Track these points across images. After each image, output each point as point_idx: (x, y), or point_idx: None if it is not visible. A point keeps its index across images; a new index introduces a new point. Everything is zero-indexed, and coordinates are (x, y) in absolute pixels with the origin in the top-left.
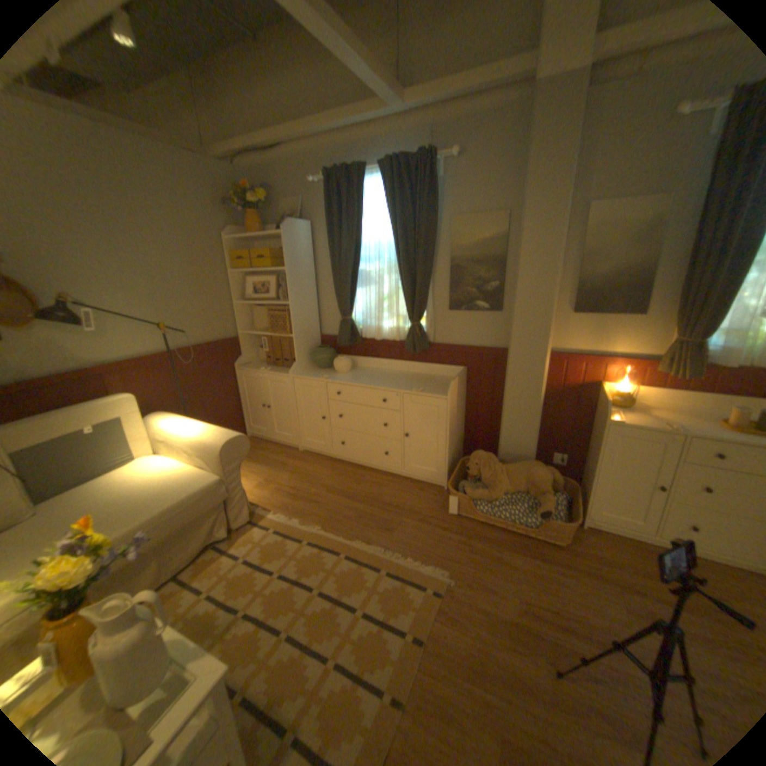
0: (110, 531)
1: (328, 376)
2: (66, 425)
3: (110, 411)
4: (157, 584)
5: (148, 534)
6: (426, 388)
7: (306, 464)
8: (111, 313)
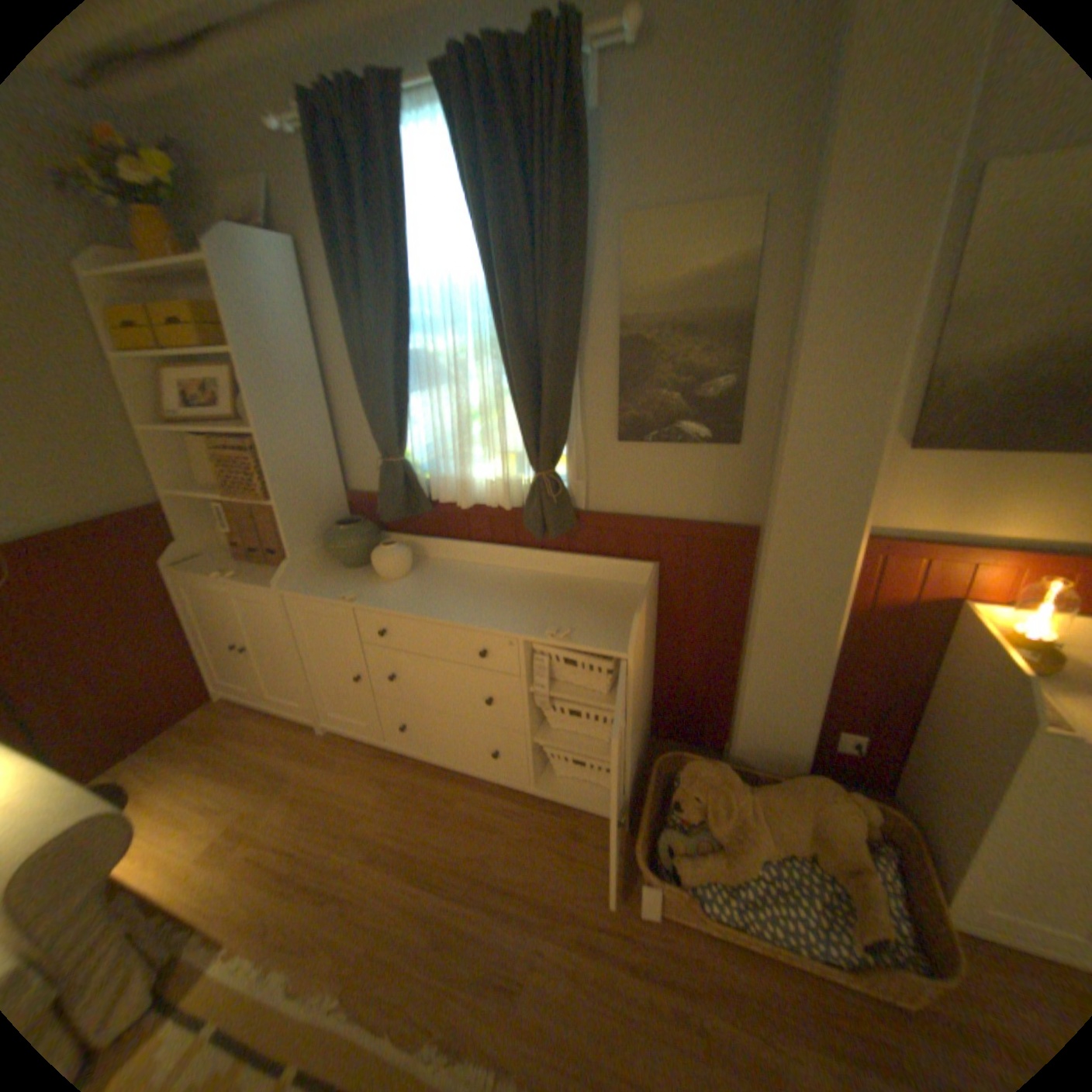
0: None
1: (358, 595)
2: None
3: None
4: None
5: None
6: (577, 626)
7: (328, 776)
8: None
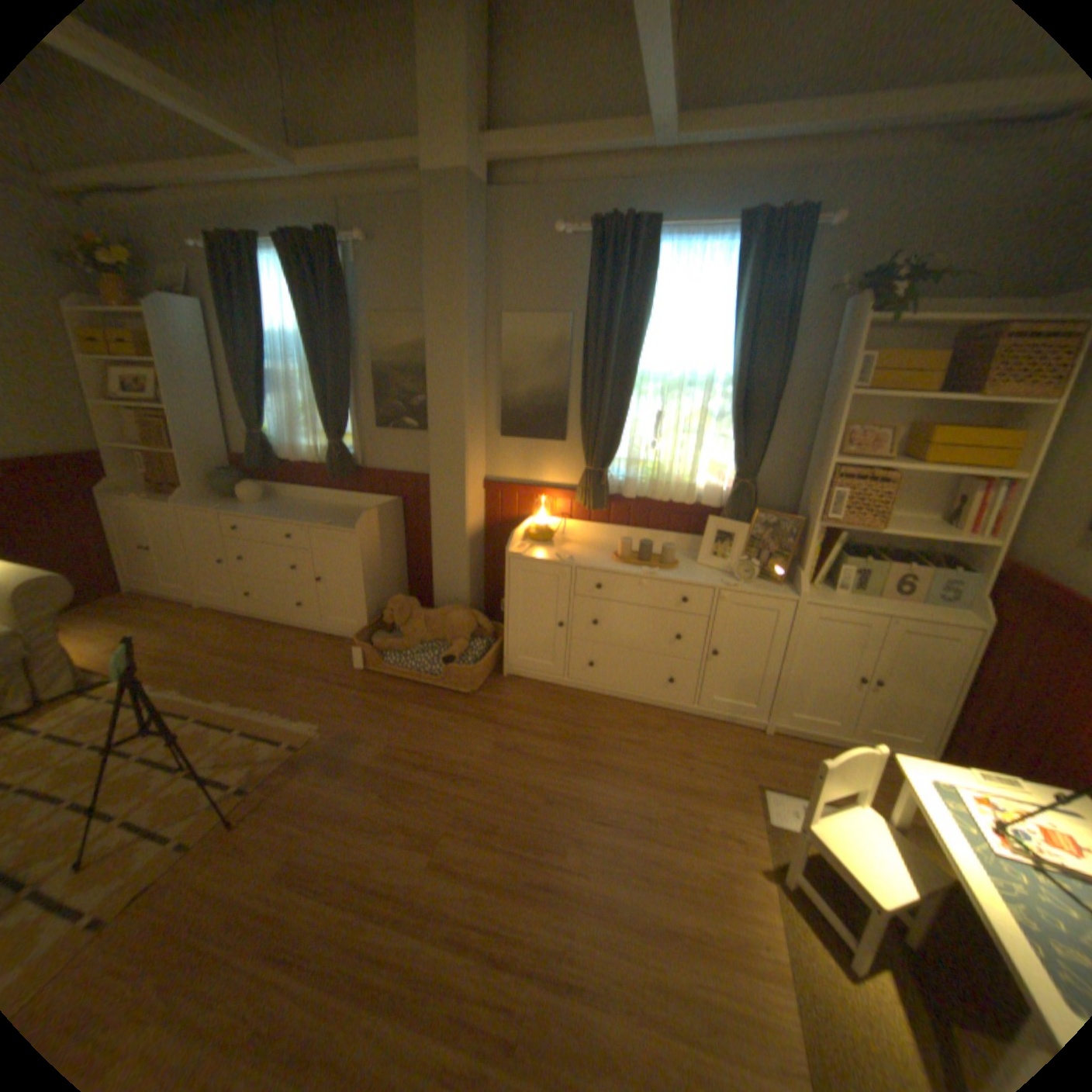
0: None
1: (221, 508)
2: None
3: None
4: None
5: None
6: (339, 523)
7: (196, 626)
8: None
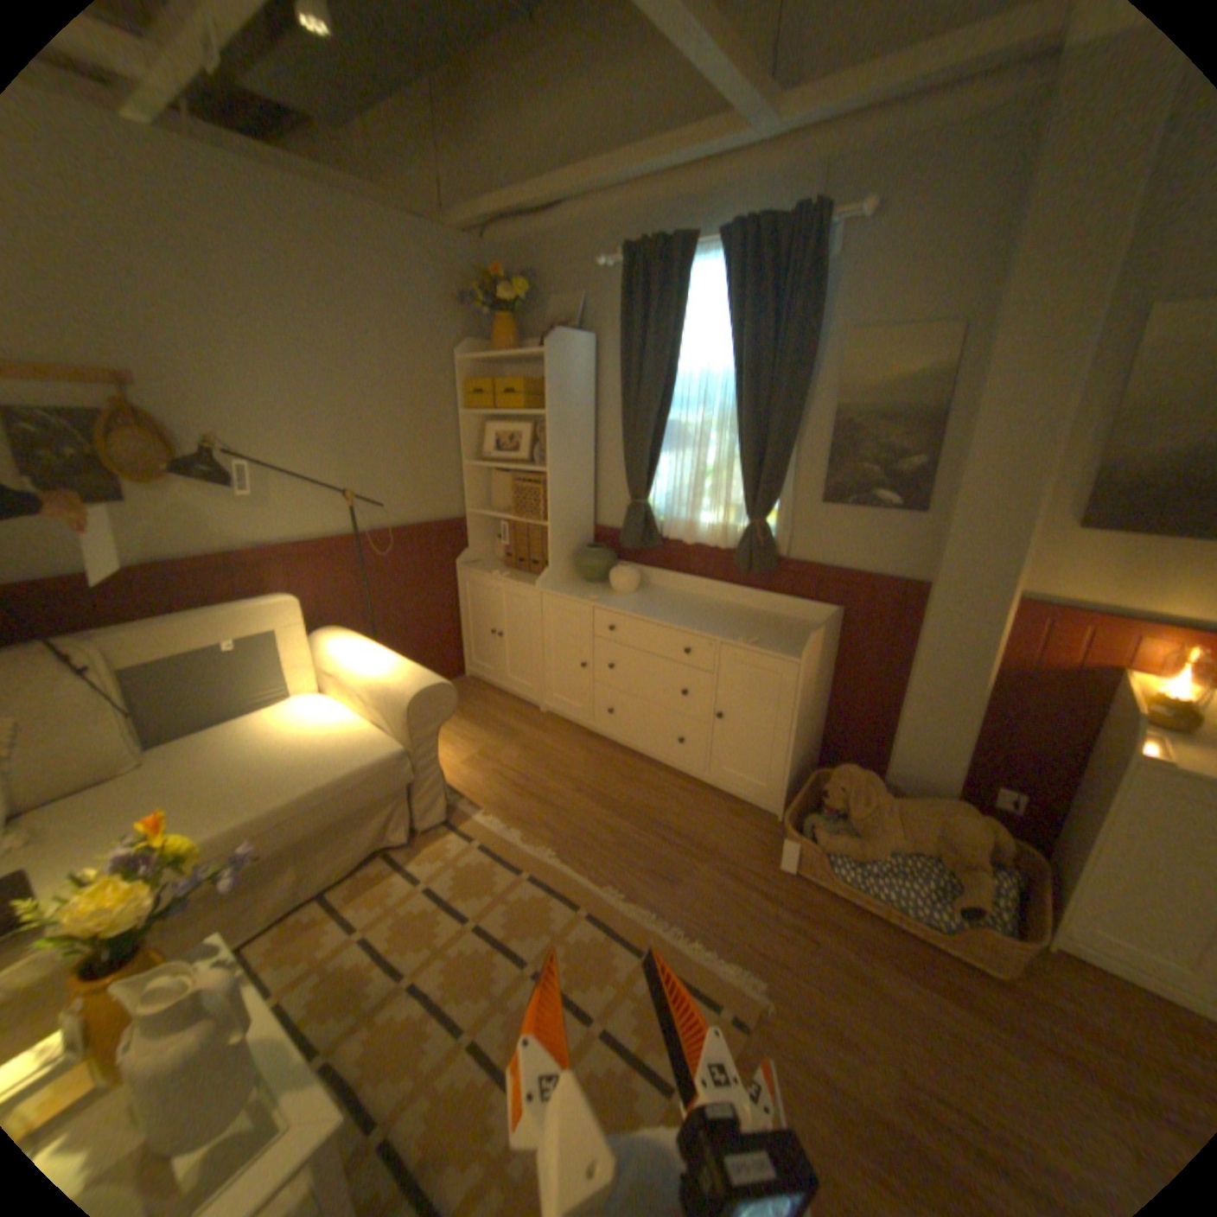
0: (228, 814)
1: (598, 598)
2: (192, 639)
3: (257, 623)
4: (293, 904)
5: (283, 827)
6: (764, 640)
7: (548, 737)
8: (279, 470)
